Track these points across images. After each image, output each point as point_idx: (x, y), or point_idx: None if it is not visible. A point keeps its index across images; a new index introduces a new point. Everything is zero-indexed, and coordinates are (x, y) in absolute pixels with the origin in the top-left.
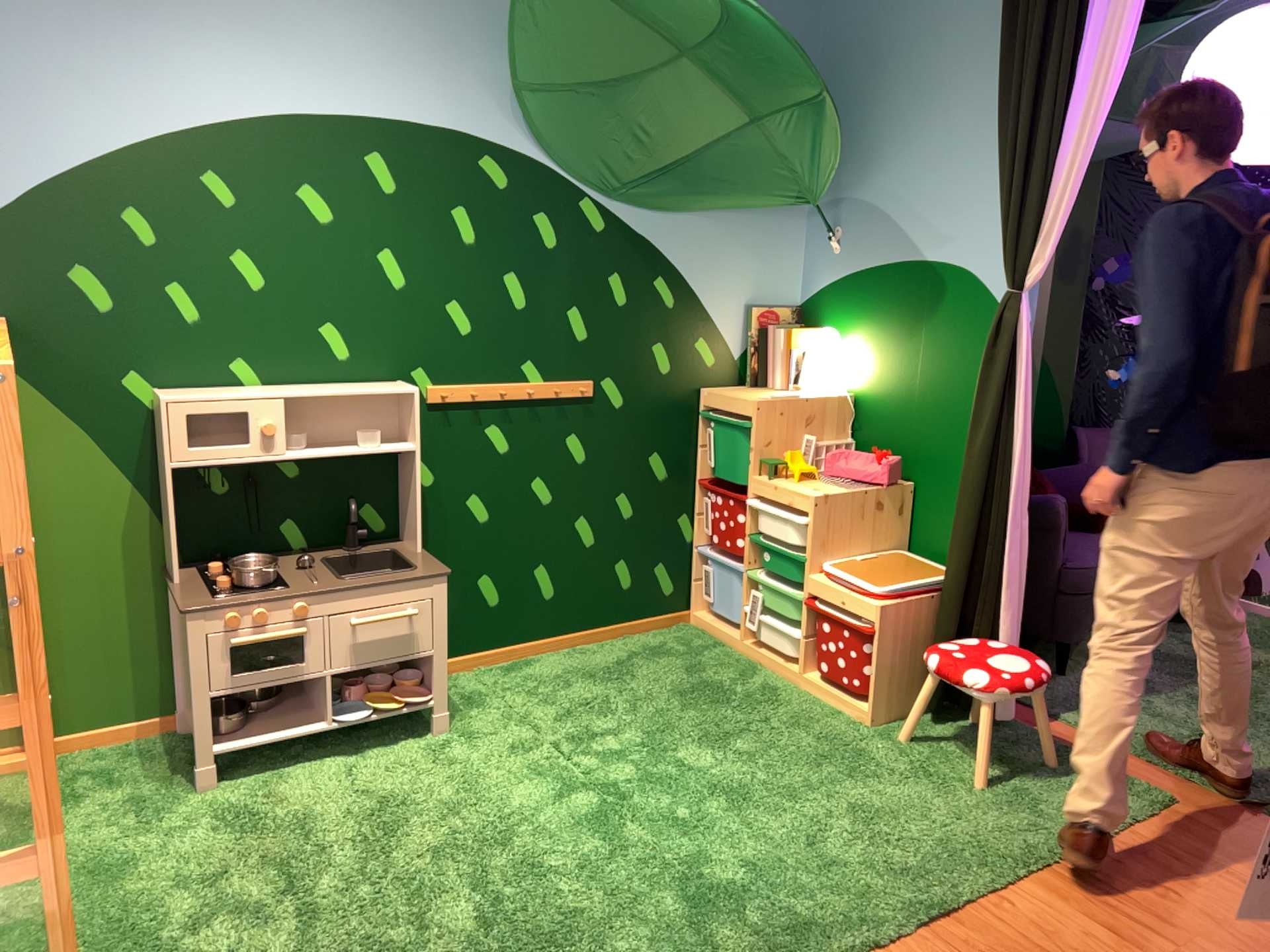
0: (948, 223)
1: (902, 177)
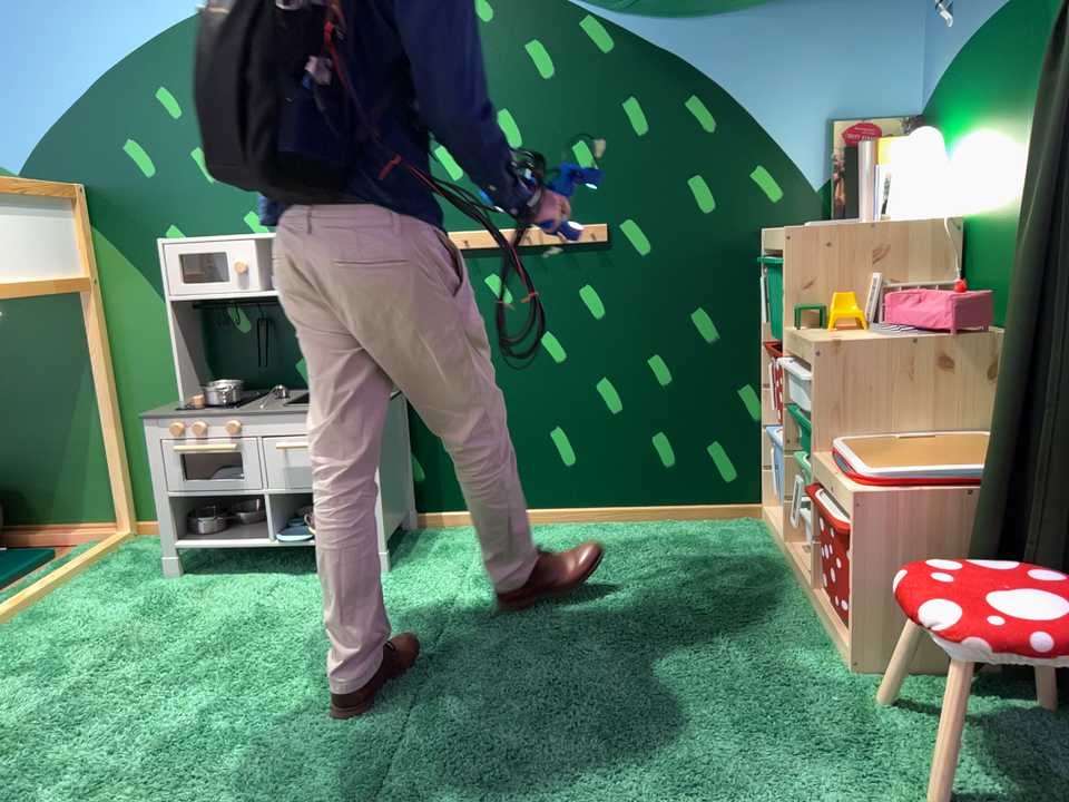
0: None
1: None
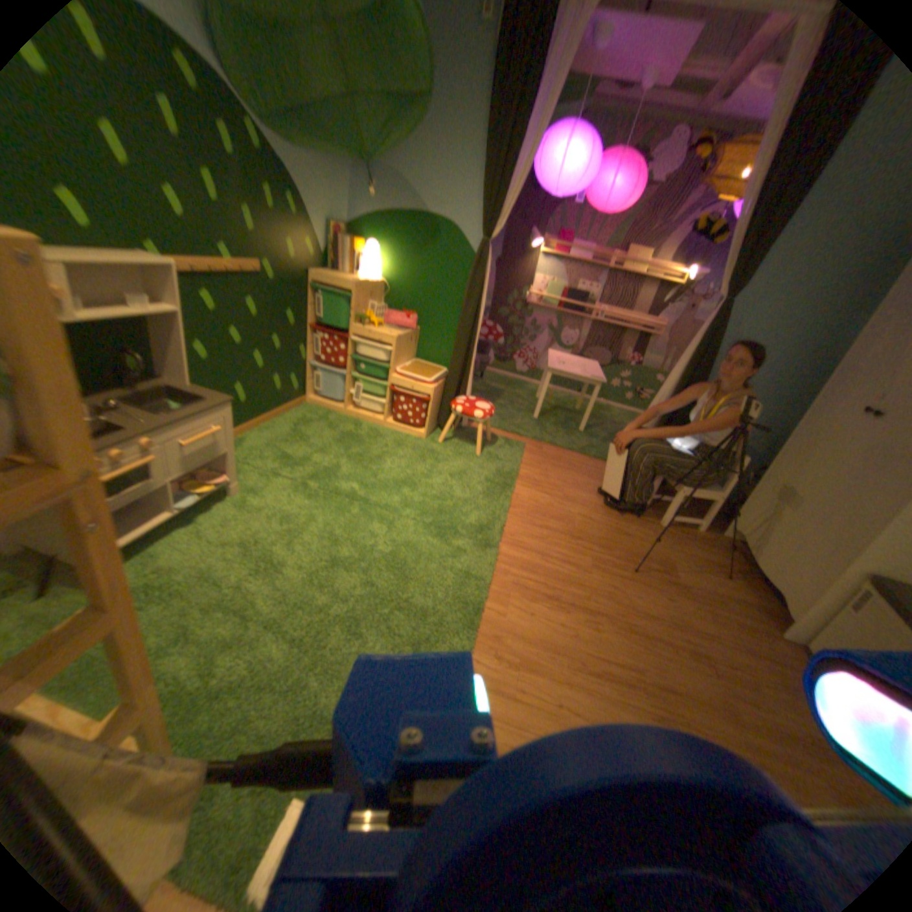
0: (446, 192)
1: (419, 156)
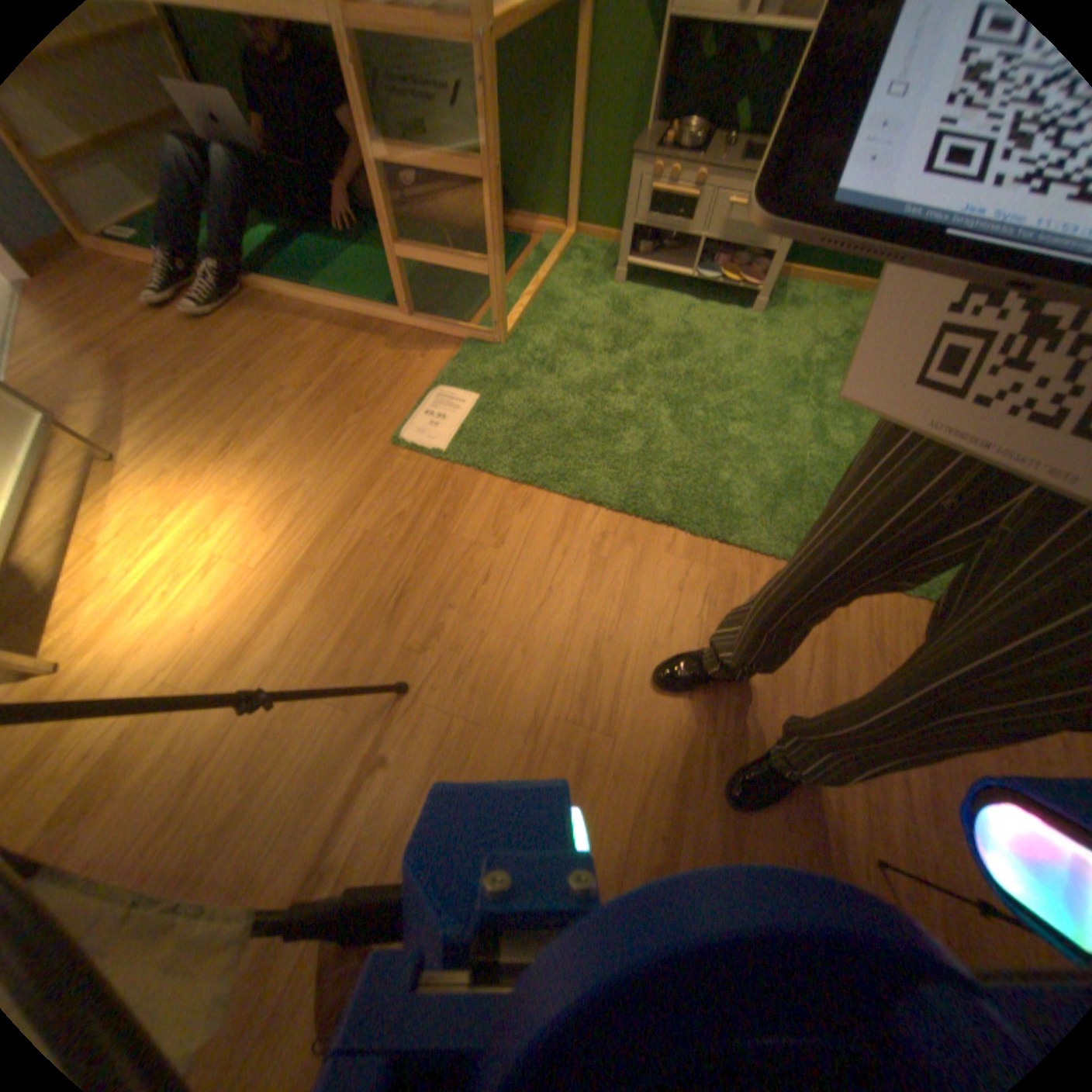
0: None
1: None
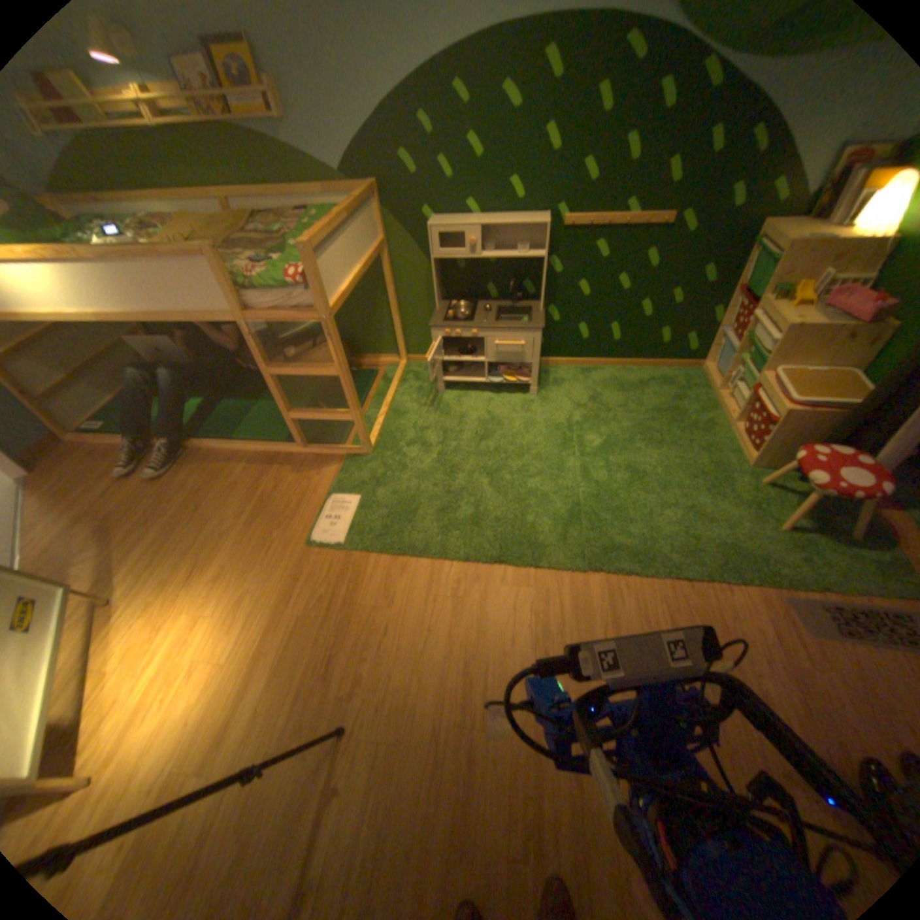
0: None
1: None
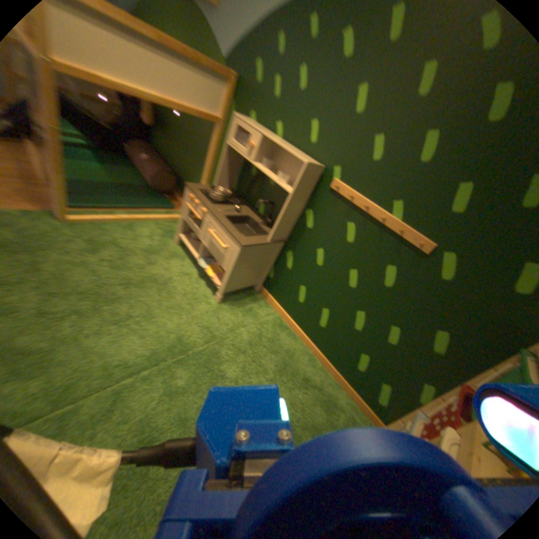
0: None
1: None
